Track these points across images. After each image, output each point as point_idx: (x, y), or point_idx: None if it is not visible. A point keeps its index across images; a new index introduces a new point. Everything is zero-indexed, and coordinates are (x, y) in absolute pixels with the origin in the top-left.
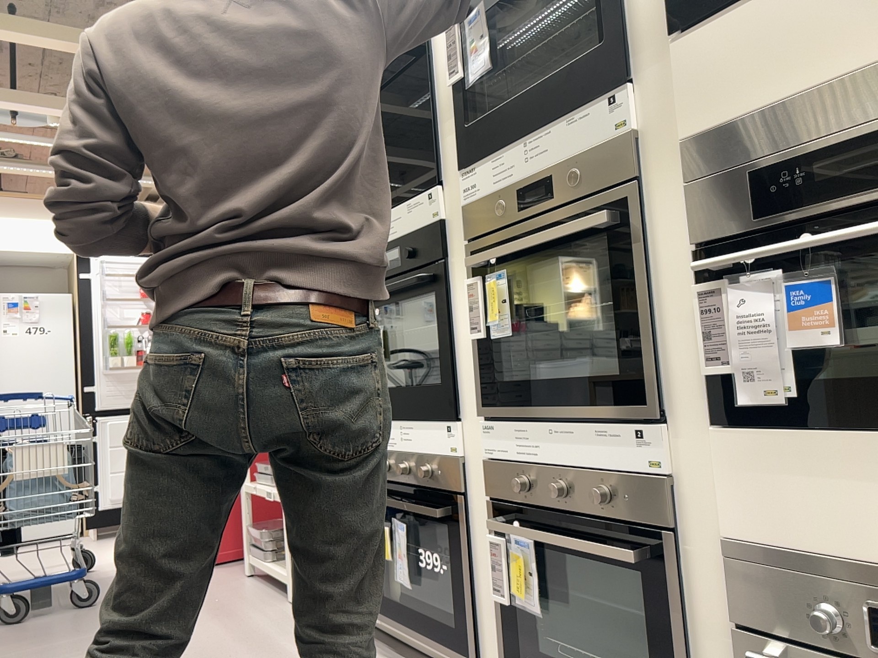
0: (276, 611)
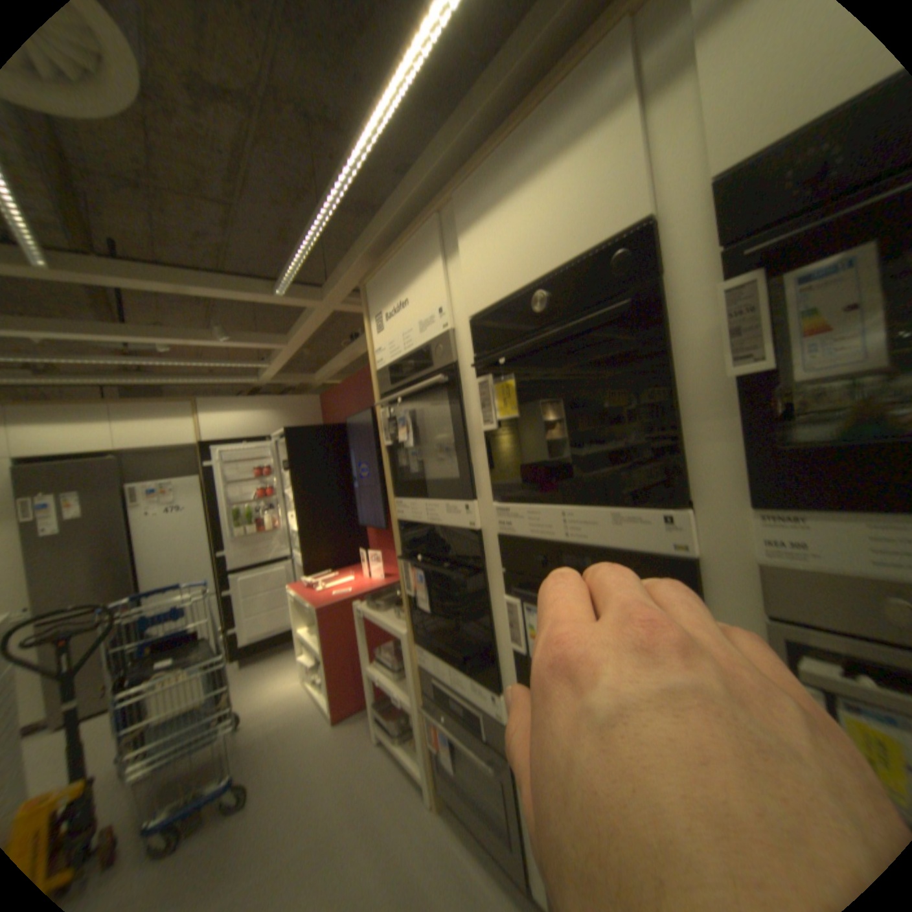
0: (417, 826)
